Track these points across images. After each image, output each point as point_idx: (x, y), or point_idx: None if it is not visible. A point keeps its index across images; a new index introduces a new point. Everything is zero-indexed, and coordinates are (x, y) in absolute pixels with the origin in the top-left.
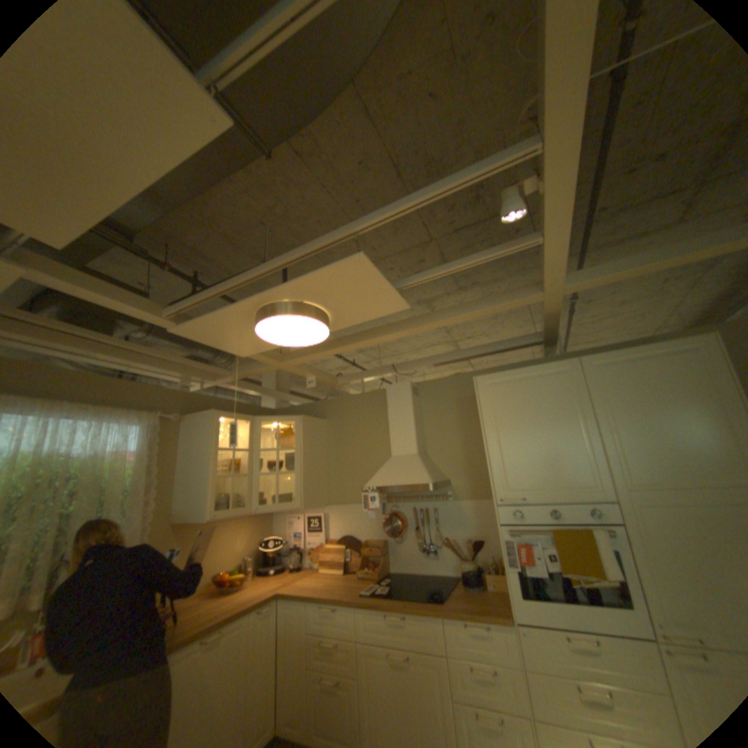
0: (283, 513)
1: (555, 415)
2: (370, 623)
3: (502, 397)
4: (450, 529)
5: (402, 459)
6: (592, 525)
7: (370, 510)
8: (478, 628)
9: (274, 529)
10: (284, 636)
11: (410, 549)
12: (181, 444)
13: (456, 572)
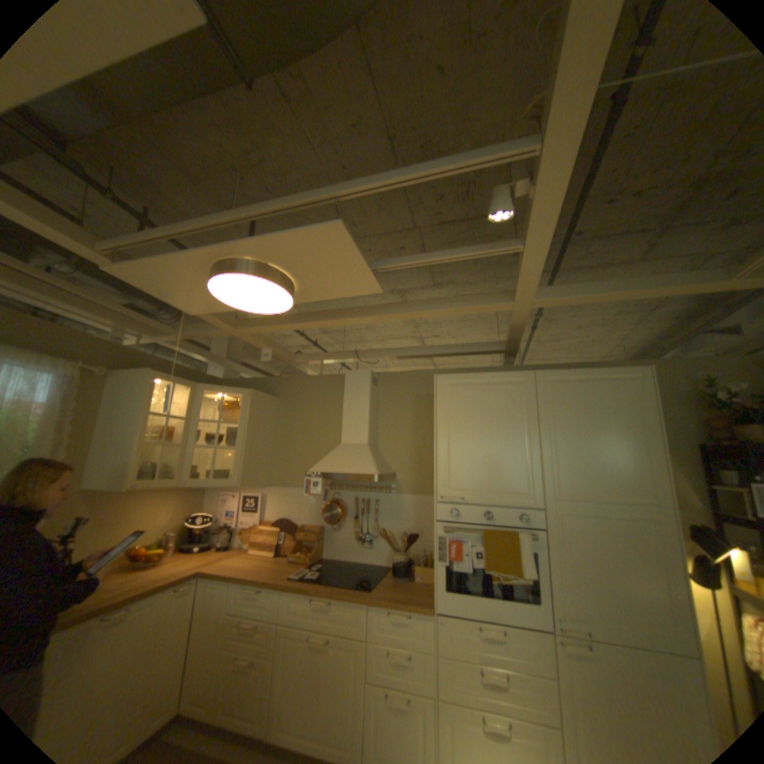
0: (216, 489)
1: (504, 423)
2: (294, 606)
3: (458, 399)
4: (388, 520)
5: (351, 448)
6: (518, 528)
7: (311, 496)
8: (400, 616)
9: (204, 505)
10: (200, 616)
11: (345, 537)
12: (104, 402)
13: (387, 562)
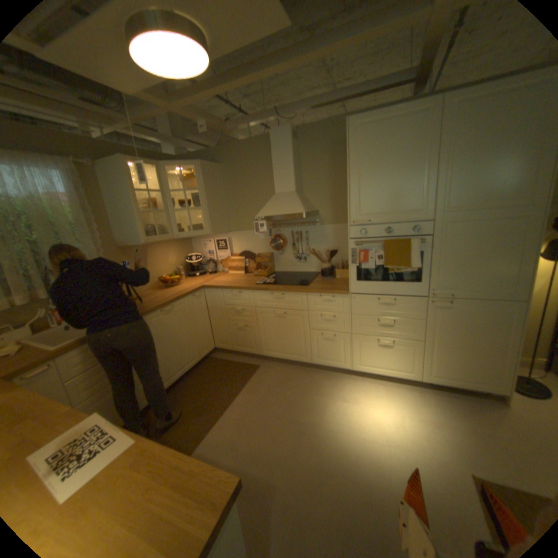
0: (198, 238)
1: (408, 153)
2: (263, 297)
3: (368, 138)
4: (316, 244)
5: (283, 196)
6: (411, 236)
7: (260, 234)
8: (327, 296)
9: (194, 249)
10: (211, 306)
11: (288, 257)
12: (102, 187)
13: (317, 269)
